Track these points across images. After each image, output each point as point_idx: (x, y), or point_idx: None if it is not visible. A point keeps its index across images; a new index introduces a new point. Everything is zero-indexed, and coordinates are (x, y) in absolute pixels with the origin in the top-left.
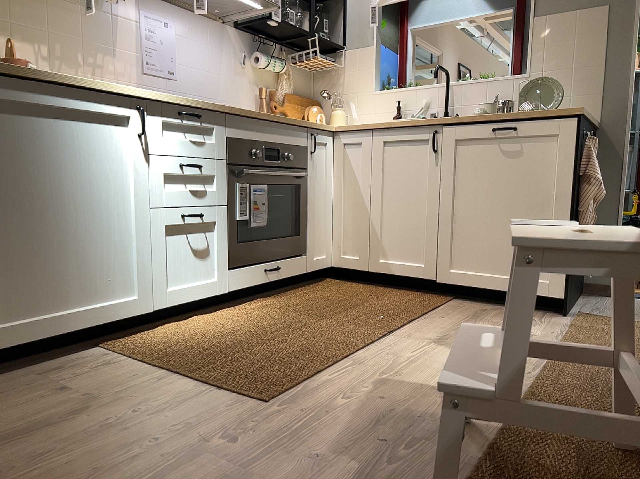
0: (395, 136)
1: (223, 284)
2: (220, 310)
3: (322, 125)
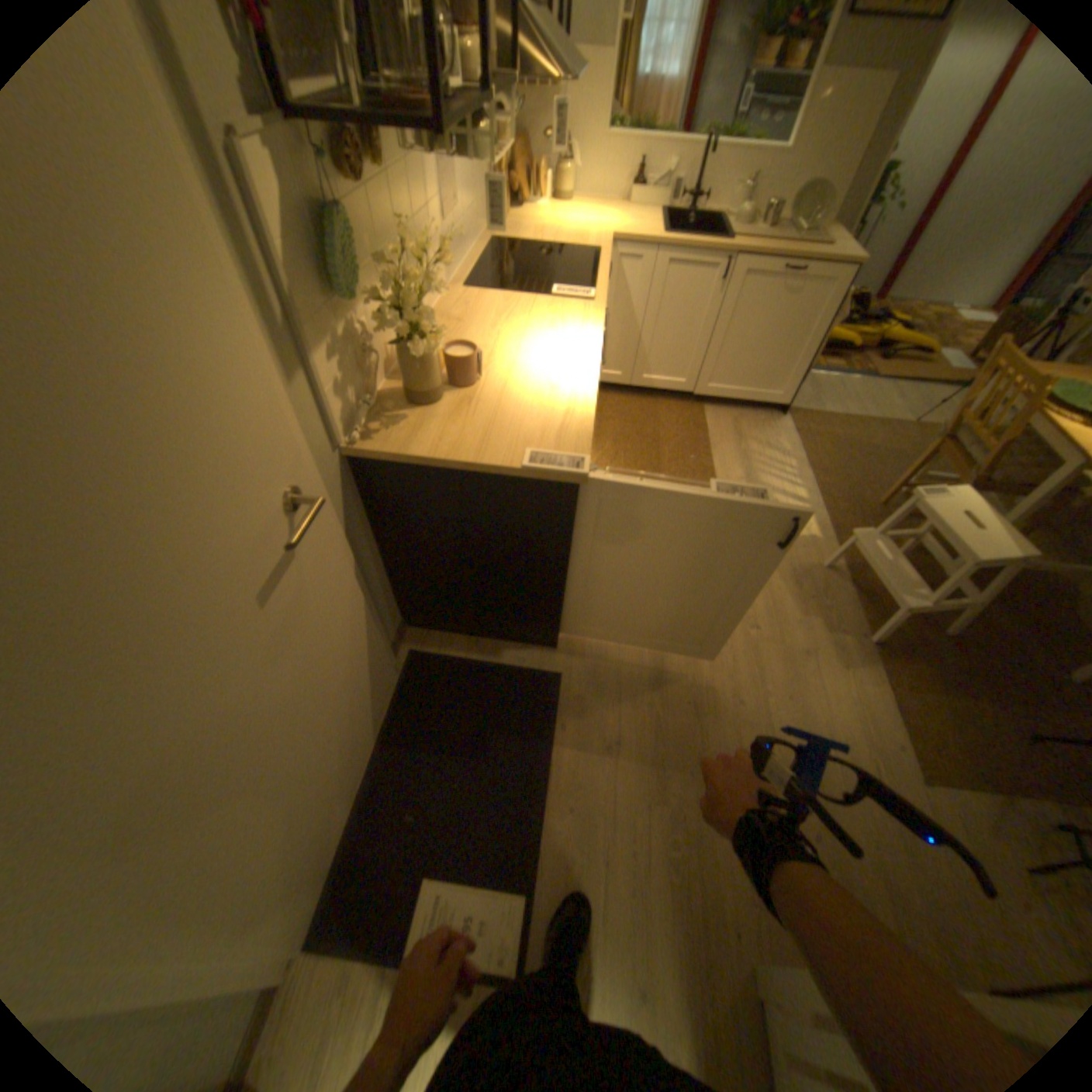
0: (685, 256)
1: None
2: None
3: (602, 235)
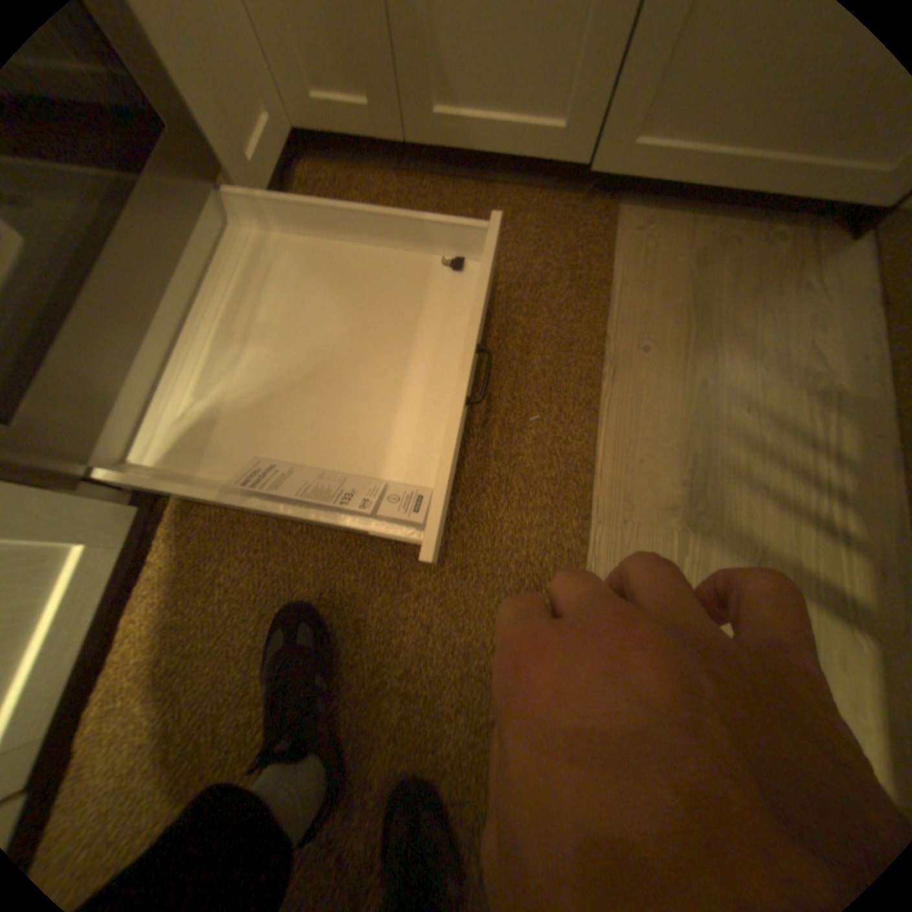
0: None
1: (105, 527)
2: (151, 521)
3: None
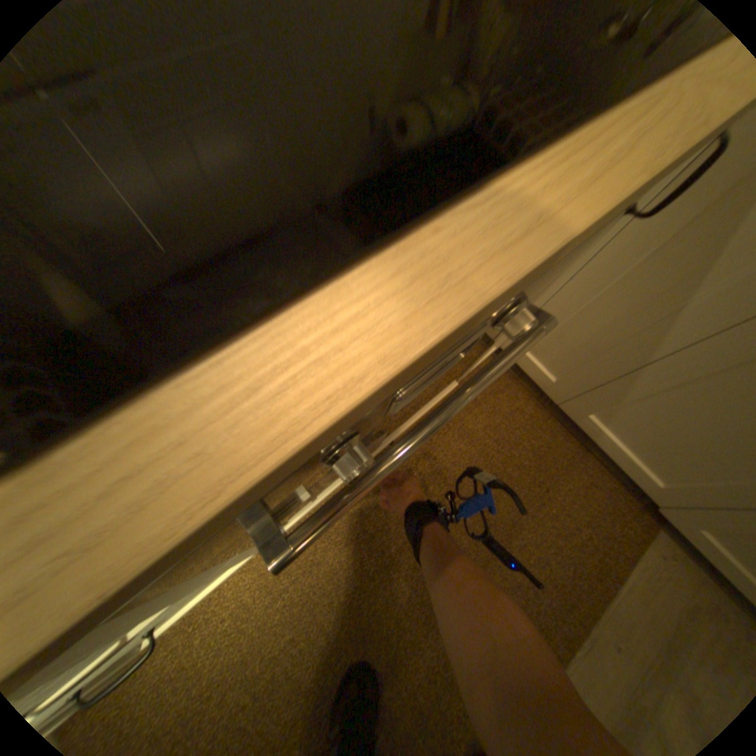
0: None
1: None
2: None
3: None
